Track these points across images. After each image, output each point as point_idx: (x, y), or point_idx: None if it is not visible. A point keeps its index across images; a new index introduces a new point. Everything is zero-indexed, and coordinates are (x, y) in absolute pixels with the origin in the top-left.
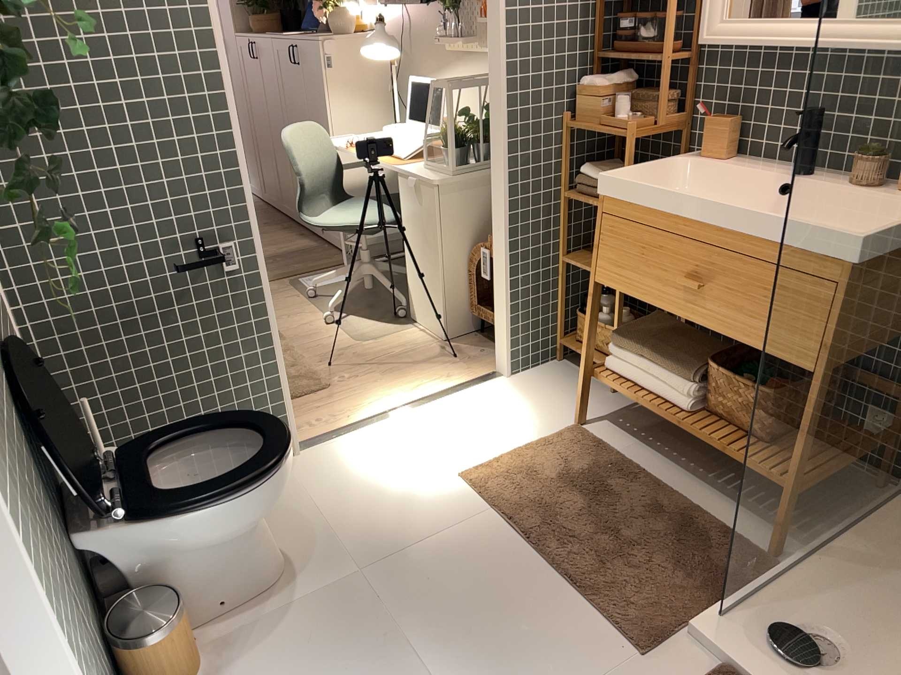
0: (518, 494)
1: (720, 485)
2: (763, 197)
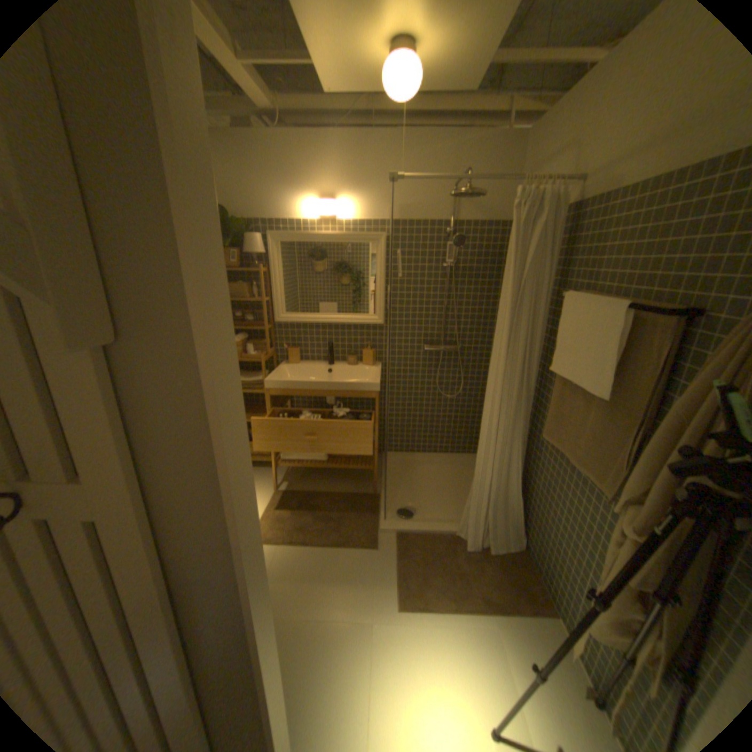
0: (280, 531)
1: (341, 481)
2: (320, 373)
